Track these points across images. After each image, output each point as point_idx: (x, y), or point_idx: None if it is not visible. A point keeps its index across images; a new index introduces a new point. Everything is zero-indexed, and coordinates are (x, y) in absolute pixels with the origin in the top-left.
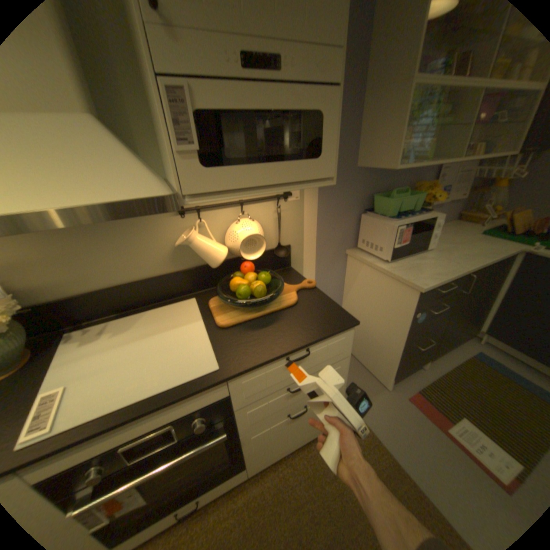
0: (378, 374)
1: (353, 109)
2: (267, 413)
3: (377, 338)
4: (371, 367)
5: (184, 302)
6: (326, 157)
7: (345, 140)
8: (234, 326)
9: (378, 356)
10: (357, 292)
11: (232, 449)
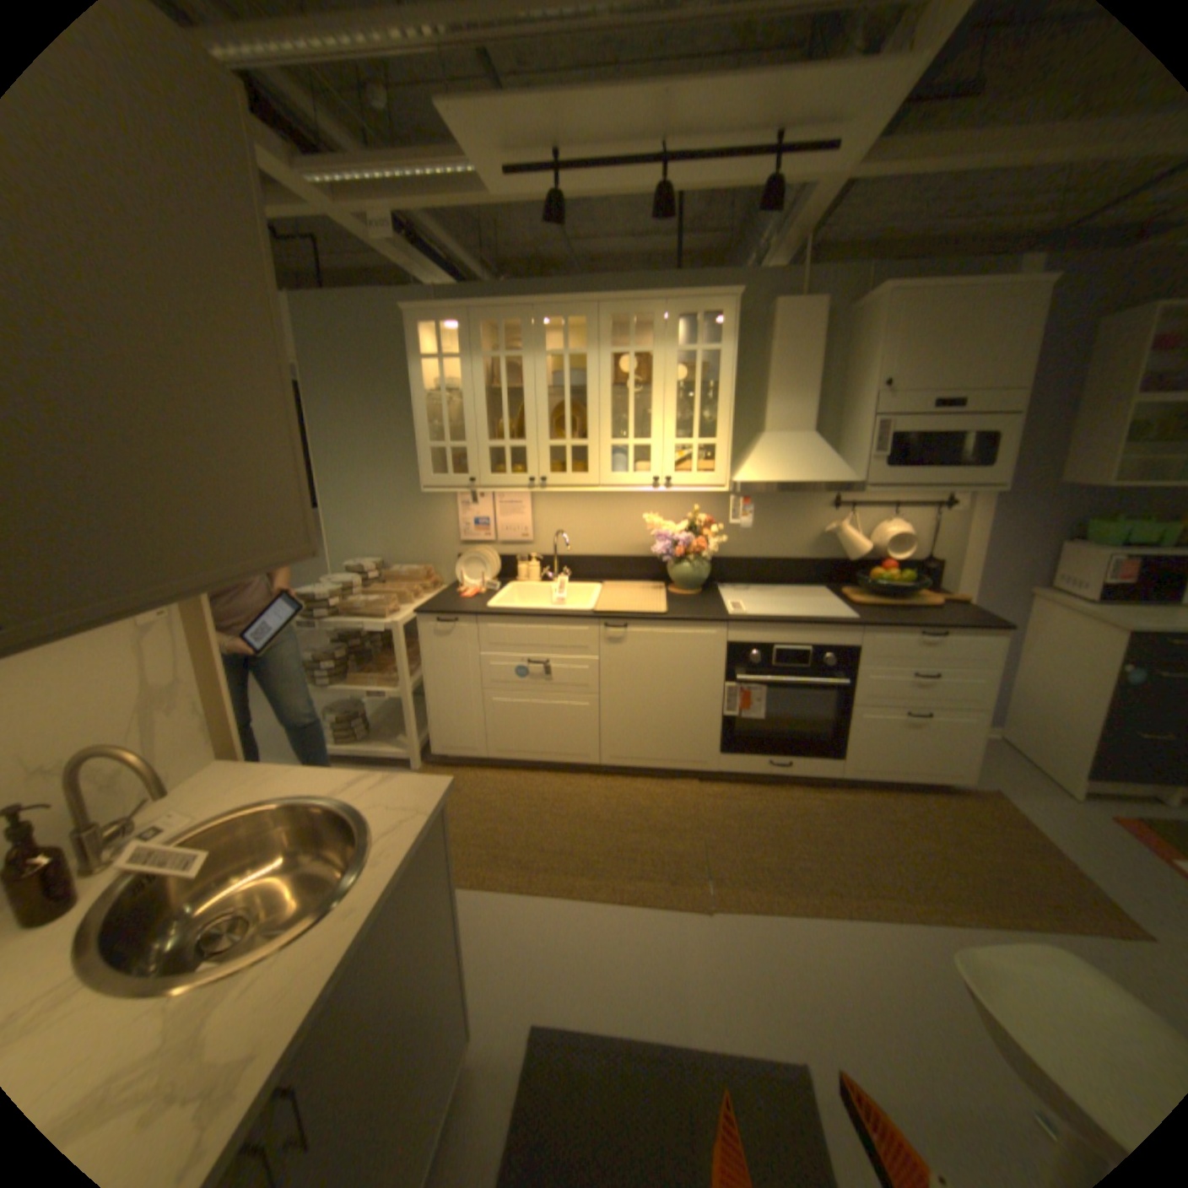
0: (1064, 777)
1: (1059, 421)
2: (888, 693)
3: (1068, 716)
4: (1054, 768)
5: (813, 589)
6: (1001, 467)
7: (1044, 453)
8: (870, 606)
9: (1066, 746)
10: (1043, 650)
11: (843, 719)
